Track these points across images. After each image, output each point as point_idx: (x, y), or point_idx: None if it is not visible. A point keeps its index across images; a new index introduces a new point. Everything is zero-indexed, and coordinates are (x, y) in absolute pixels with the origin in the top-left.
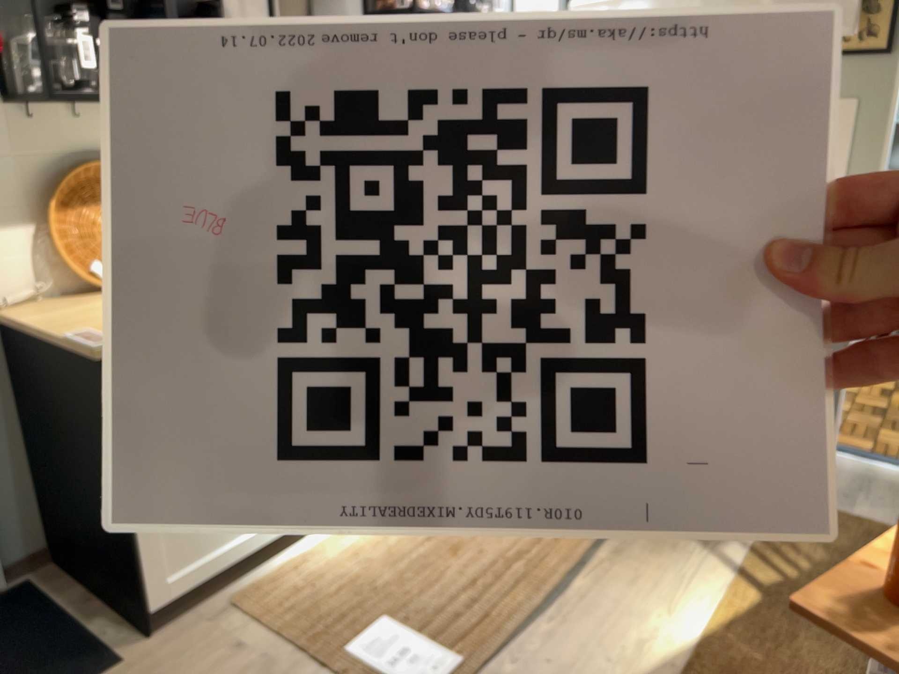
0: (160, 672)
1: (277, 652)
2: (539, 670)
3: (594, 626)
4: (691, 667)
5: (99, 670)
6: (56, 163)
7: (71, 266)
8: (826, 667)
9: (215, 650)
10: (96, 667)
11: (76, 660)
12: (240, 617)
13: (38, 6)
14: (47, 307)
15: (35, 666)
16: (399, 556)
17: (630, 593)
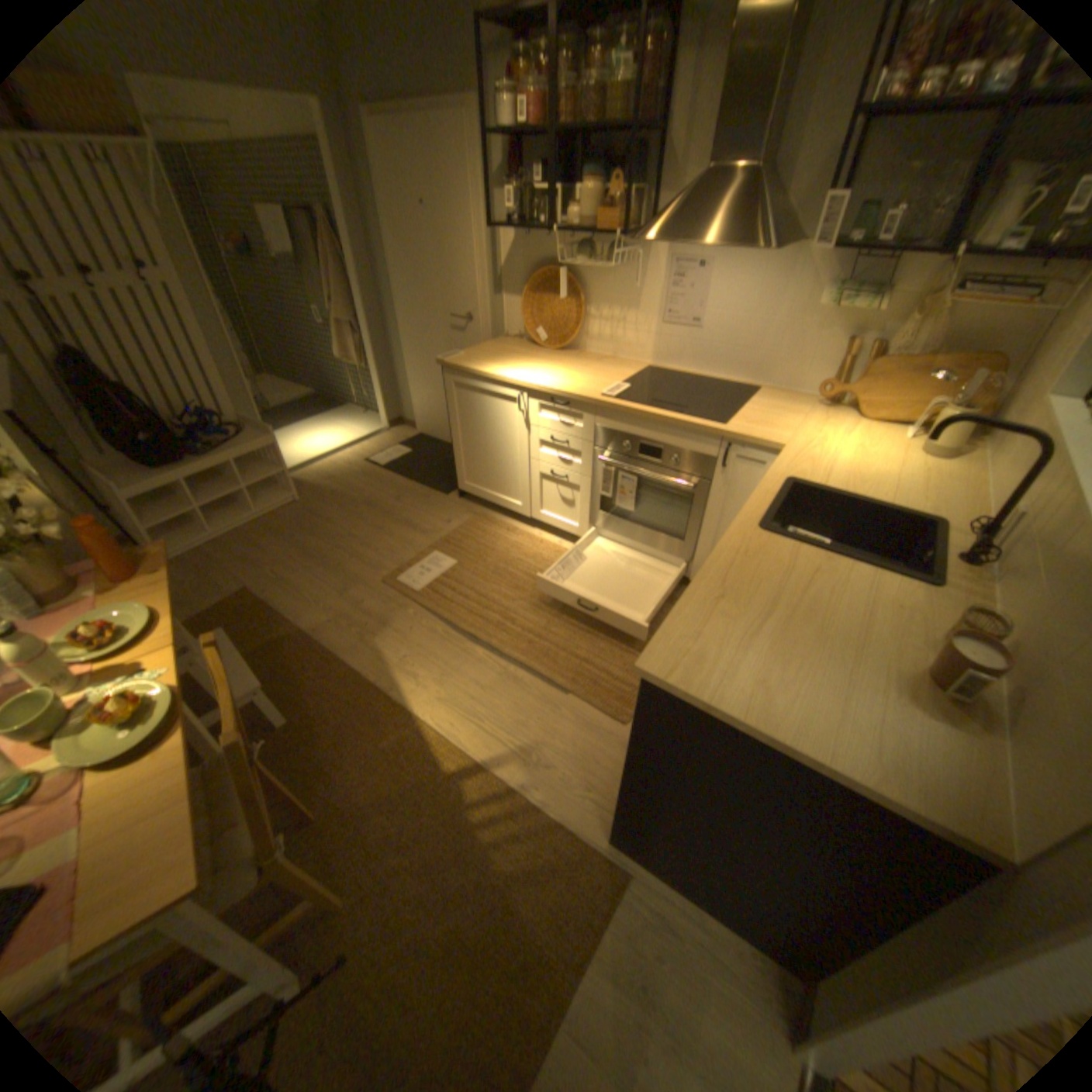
0: (439, 505)
1: (443, 532)
2: (407, 623)
3: (437, 652)
4: (387, 696)
5: (442, 491)
6: (540, 264)
7: (524, 324)
8: (353, 779)
9: (448, 515)
10: (444, 489)
11: (449, 484)
12: (469, 518)
13: (545, 160)
14: (510, 342)
15: (448, 477)
16: (512, 563)
17: (465, 678)
